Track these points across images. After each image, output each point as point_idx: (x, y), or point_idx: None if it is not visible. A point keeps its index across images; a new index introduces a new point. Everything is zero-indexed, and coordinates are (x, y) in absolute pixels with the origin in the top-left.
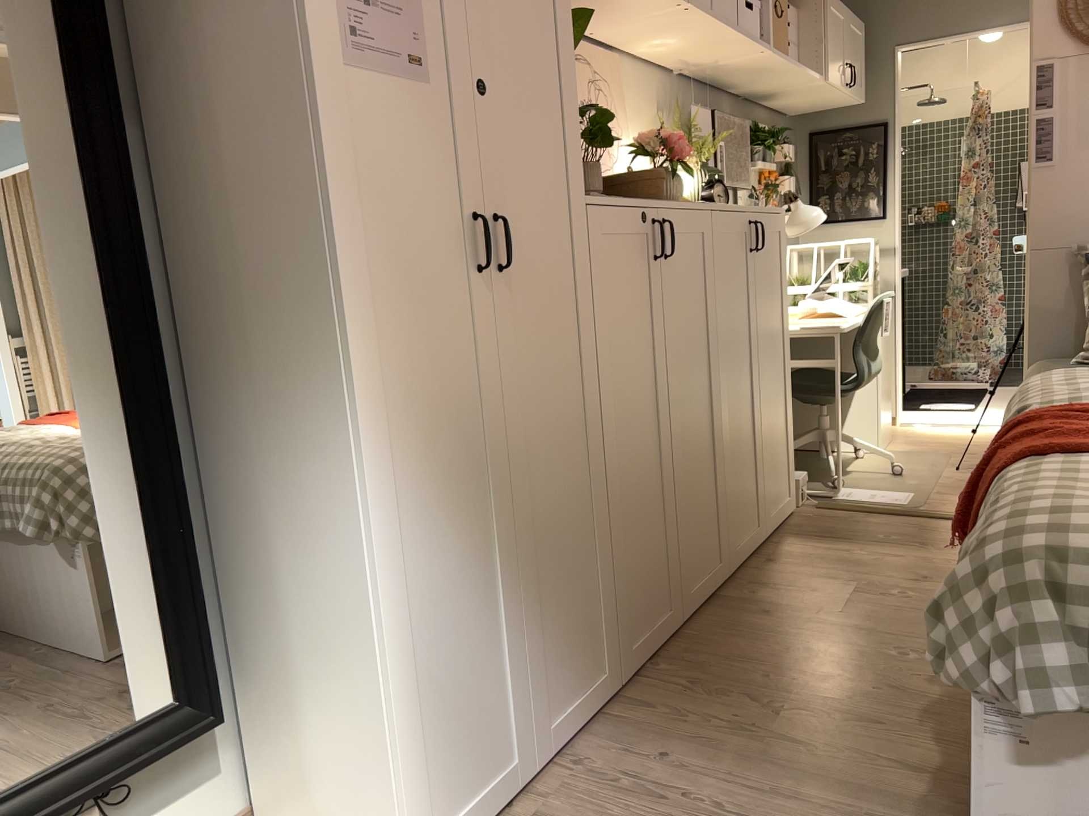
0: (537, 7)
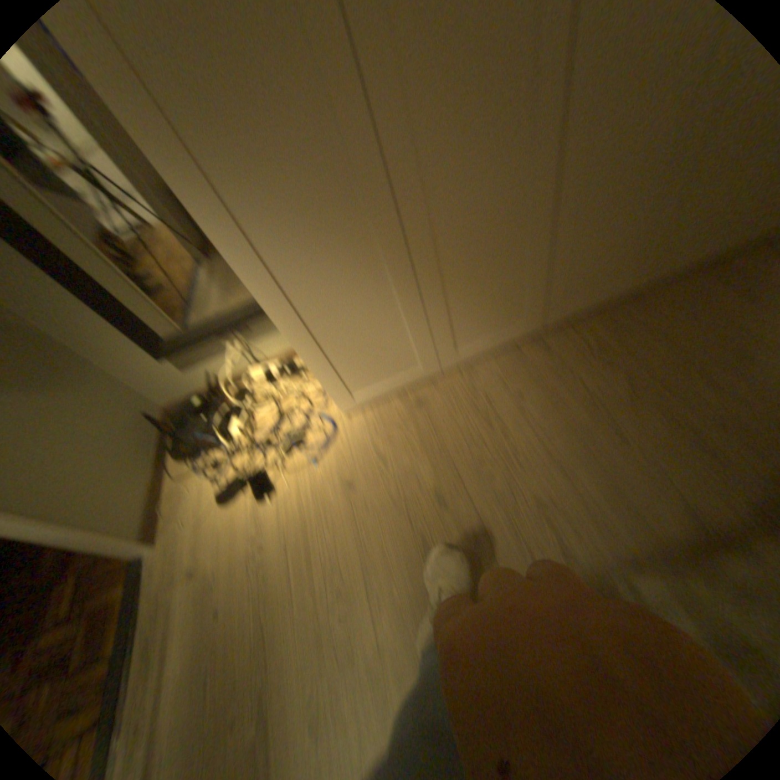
0: None
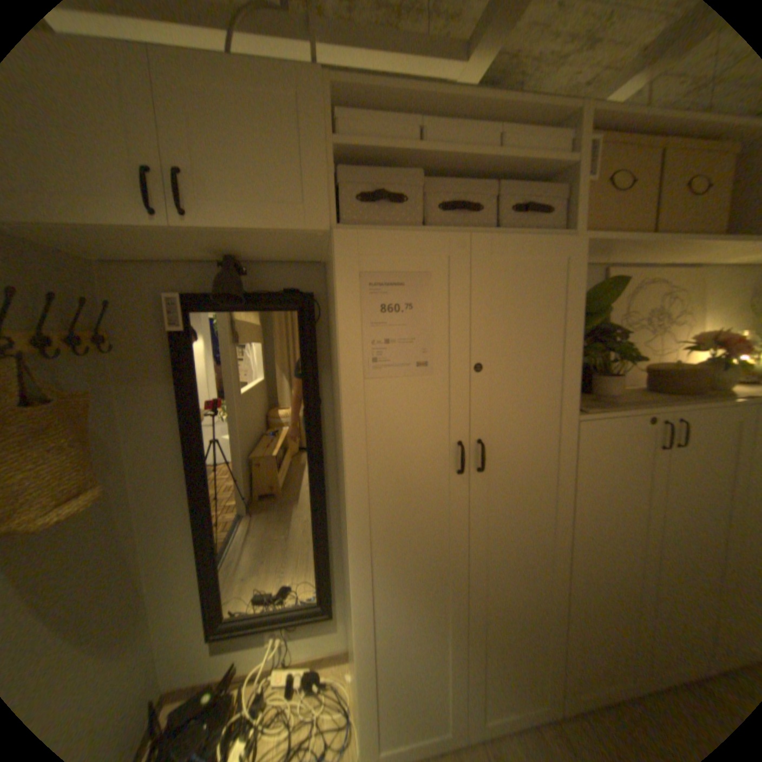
0: (566, 291)
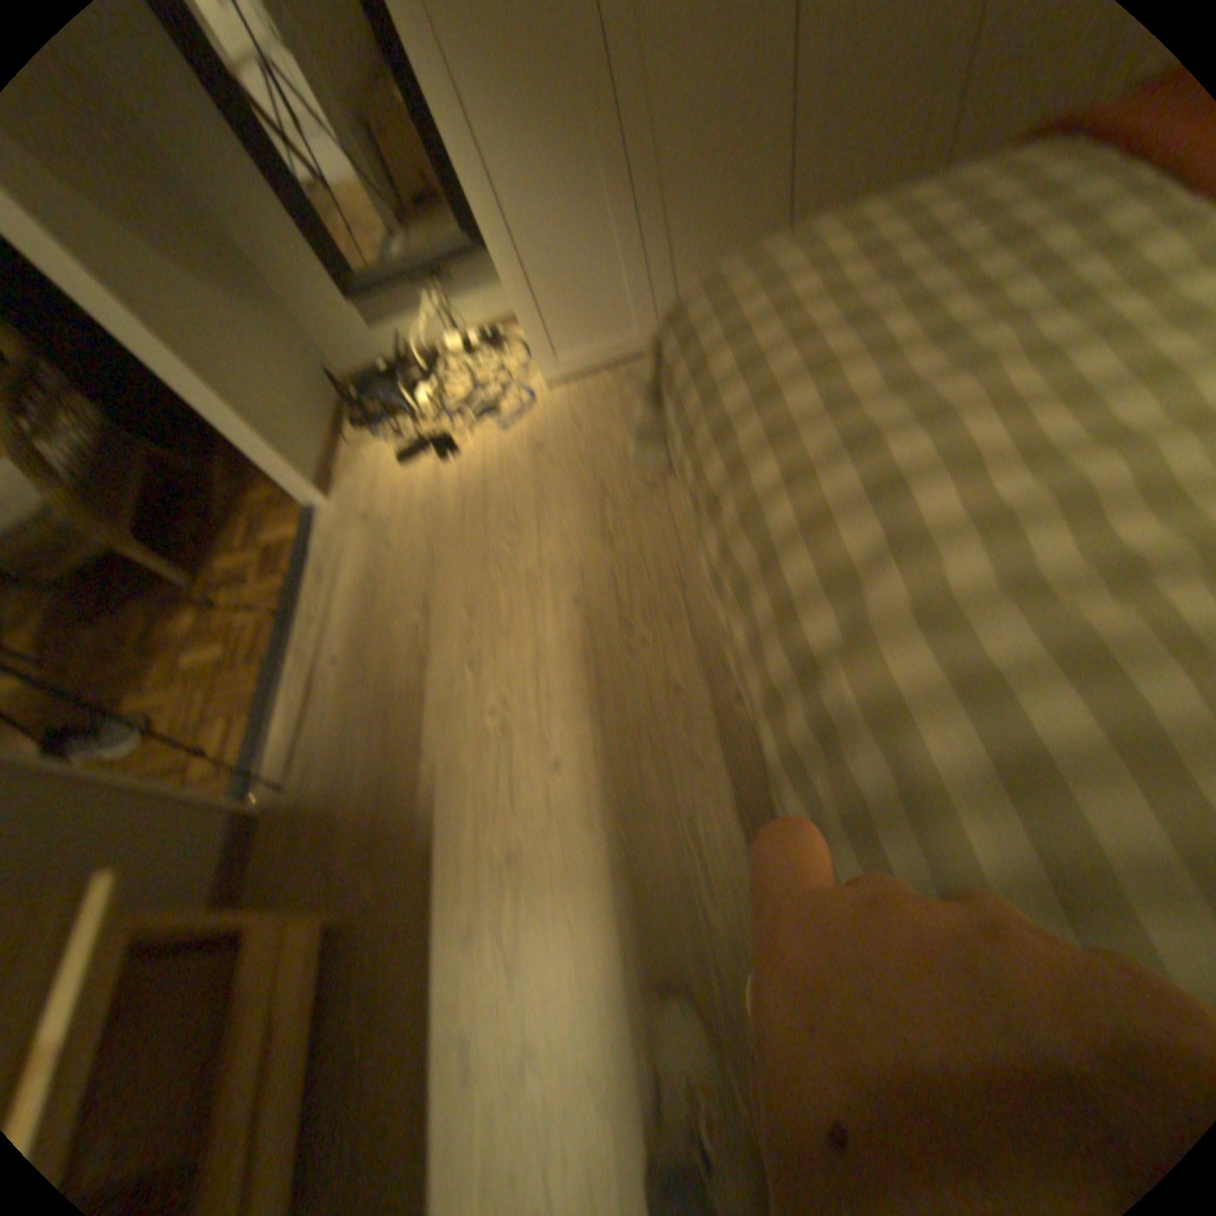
0: None
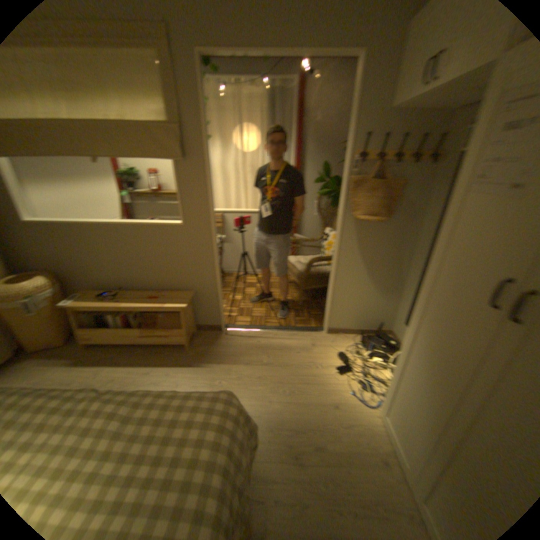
0: None
